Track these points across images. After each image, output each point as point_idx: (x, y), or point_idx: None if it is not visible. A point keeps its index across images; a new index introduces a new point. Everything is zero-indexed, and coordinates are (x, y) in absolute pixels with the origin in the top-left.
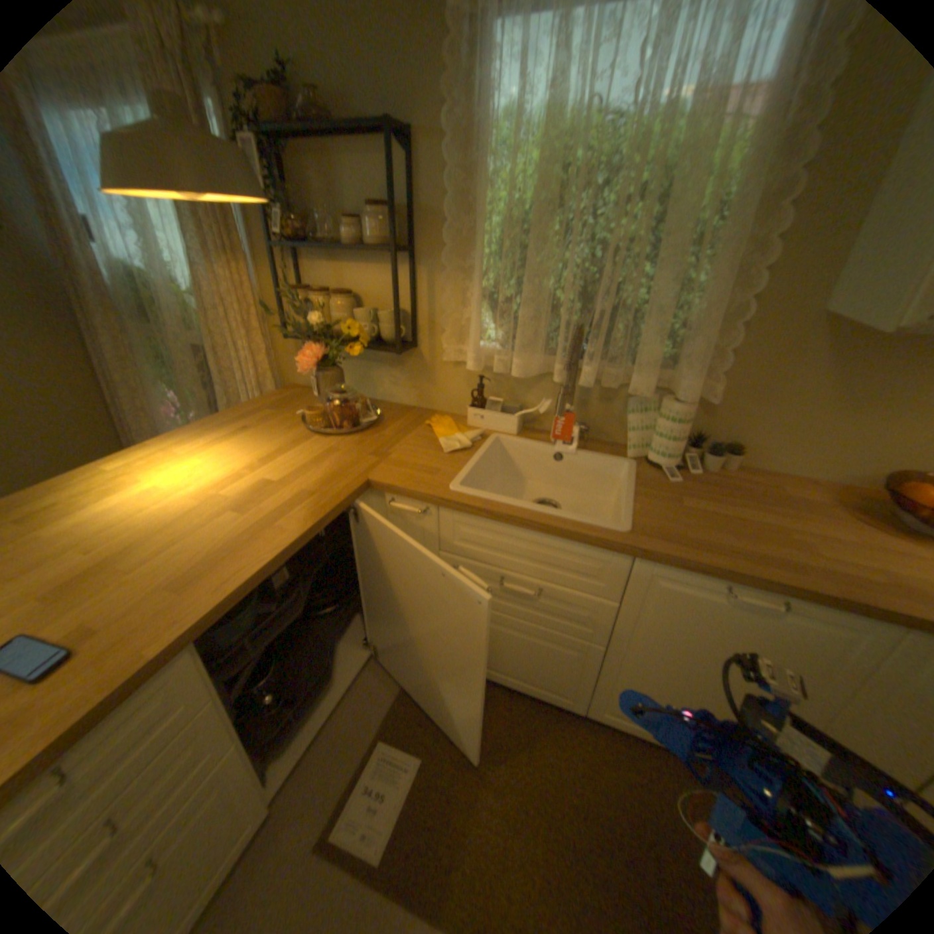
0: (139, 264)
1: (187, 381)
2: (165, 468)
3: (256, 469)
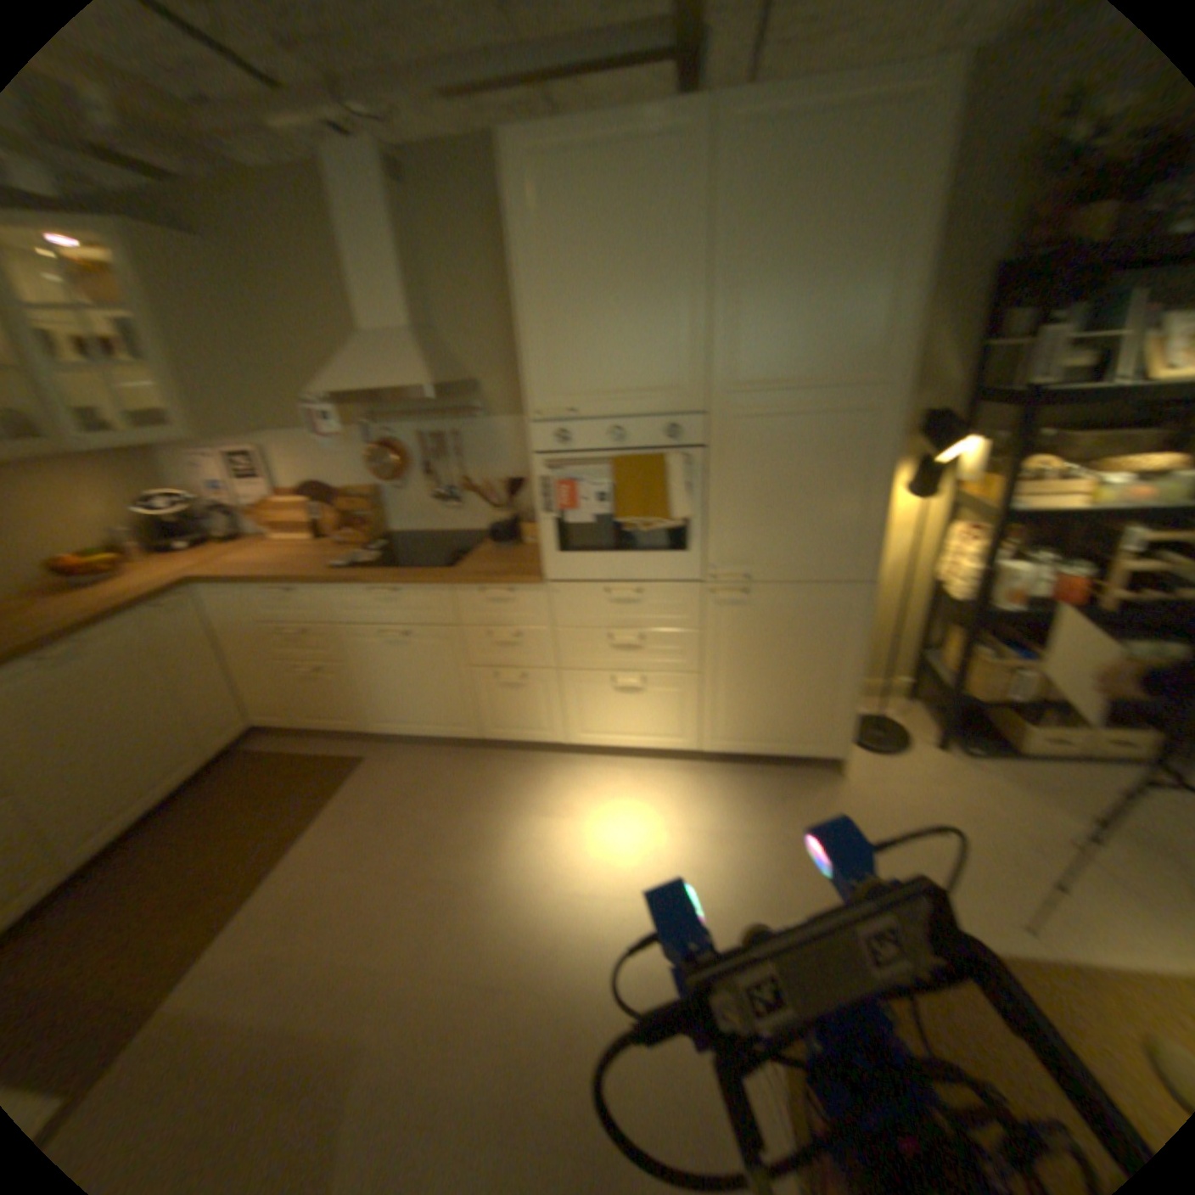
0: None
1: None
2: None
3: None
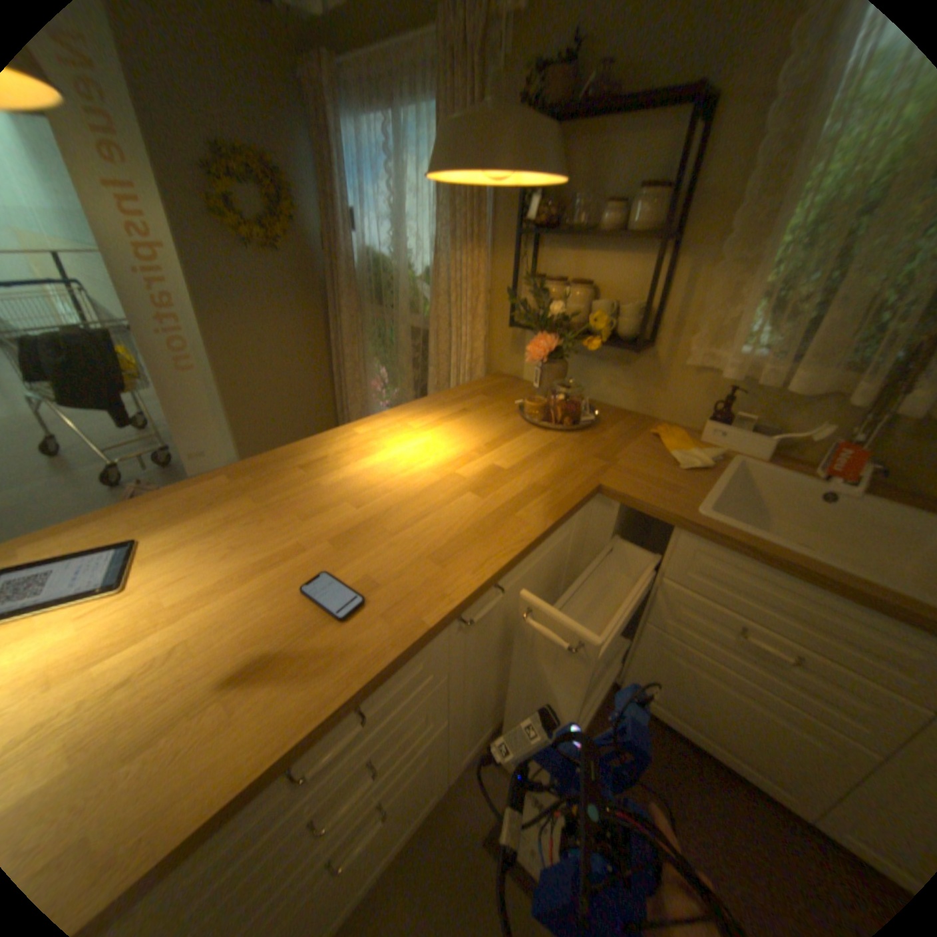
0: (386, 249)
1: (405, 358)
2: (404, 437)
3: (484, 452)
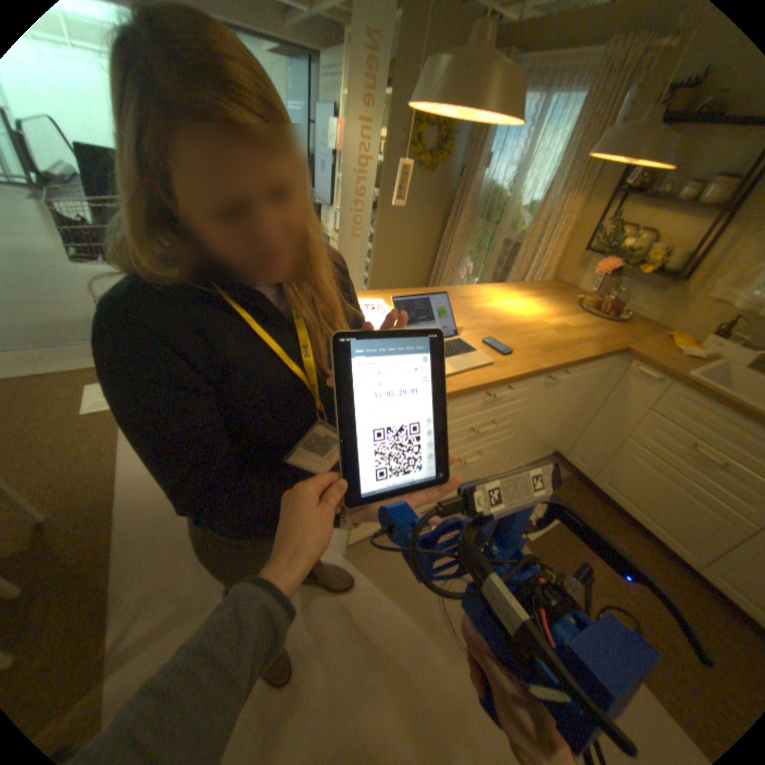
0: (505, 184)
1: (495, 259)
2: (509, 299)
3: (558, 317)
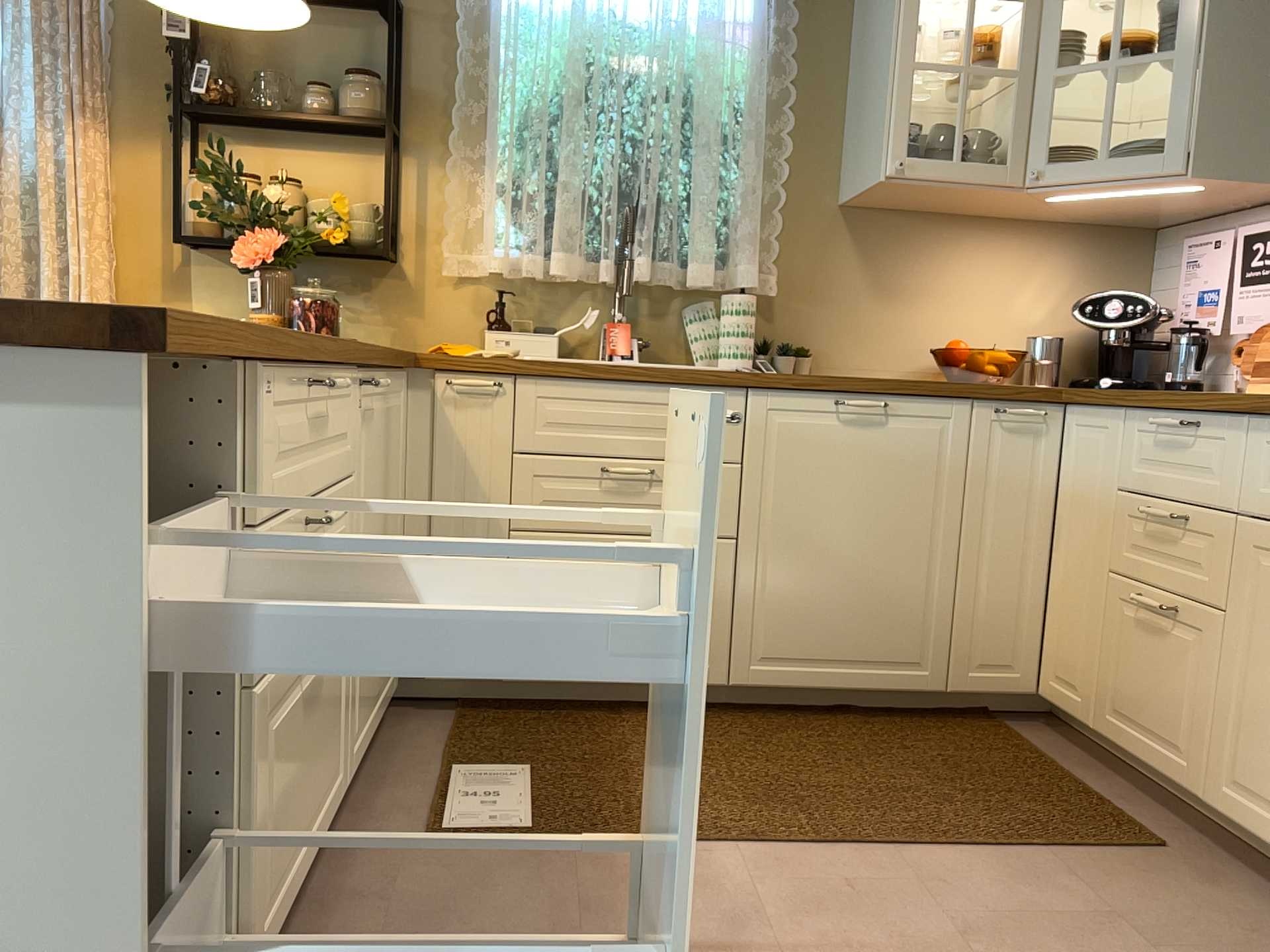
0: None
1: None
2: None
3: None
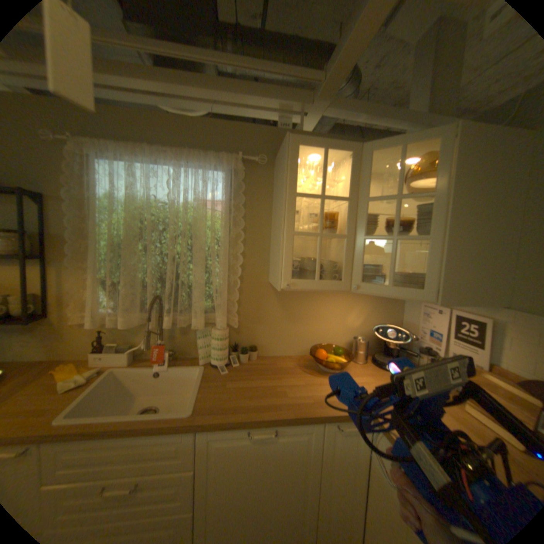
0: None
1: None
2: None
3: None
